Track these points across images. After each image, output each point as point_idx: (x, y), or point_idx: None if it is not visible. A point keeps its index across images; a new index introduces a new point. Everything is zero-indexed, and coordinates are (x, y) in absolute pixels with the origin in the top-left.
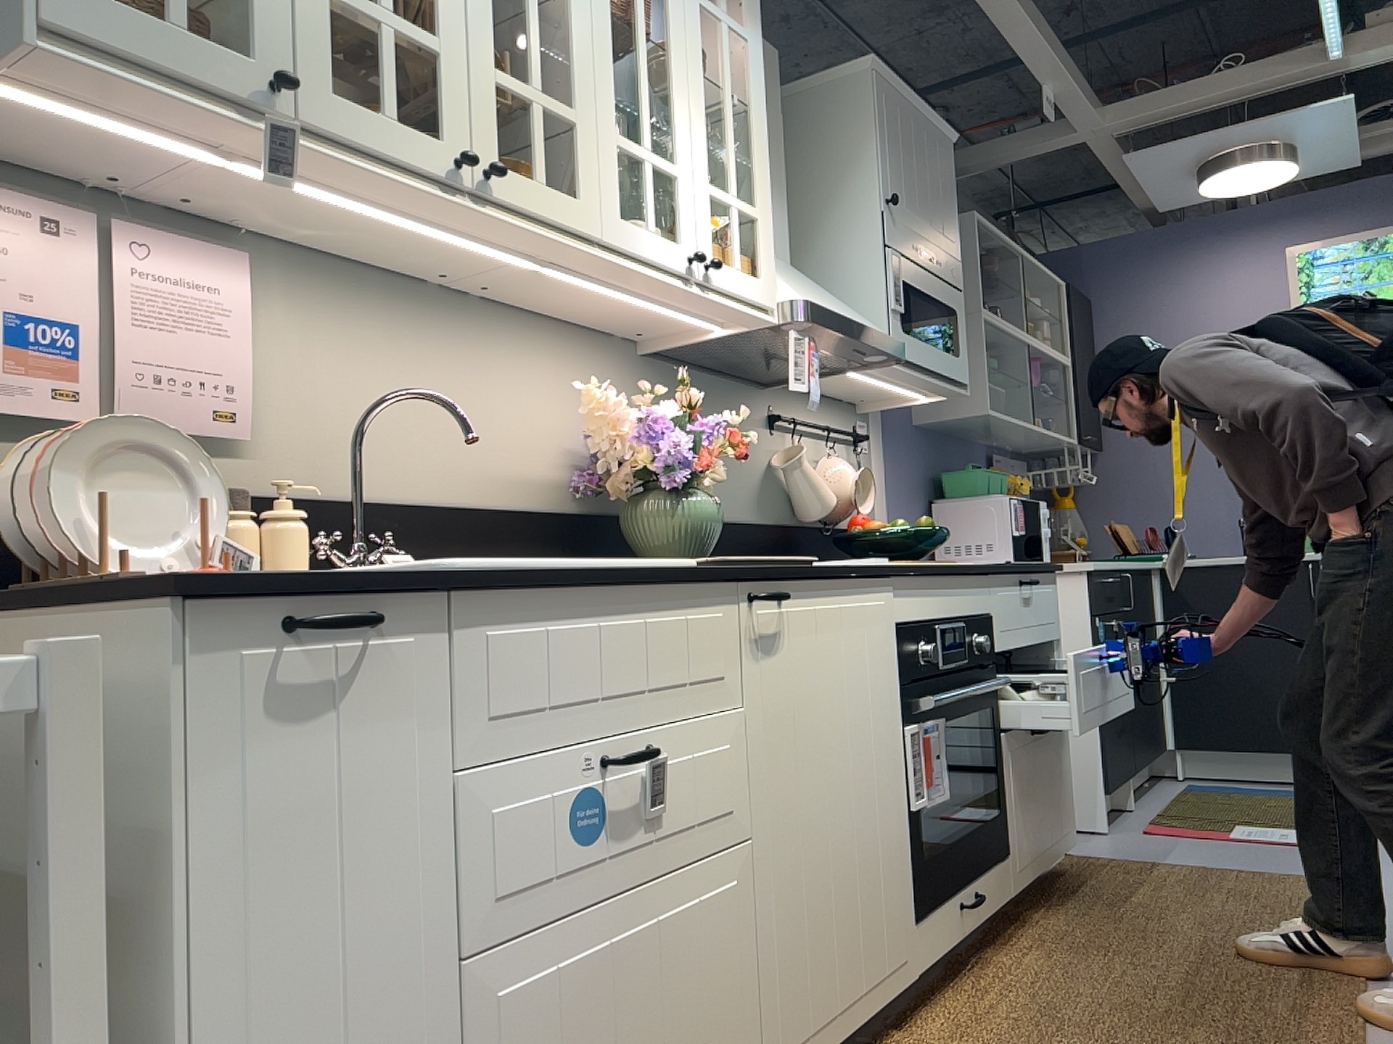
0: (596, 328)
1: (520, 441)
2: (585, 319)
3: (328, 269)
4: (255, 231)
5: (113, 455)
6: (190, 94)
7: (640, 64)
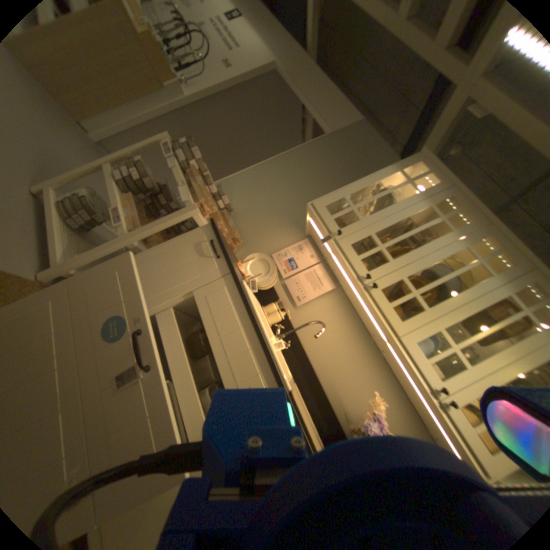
0: (419, 417)
1: (351, 395)
2: (414, 405)
3: (349, 310)
4: (342, 290)
5: (266, 267)
6: (322, 227)
7: (485, 331)
